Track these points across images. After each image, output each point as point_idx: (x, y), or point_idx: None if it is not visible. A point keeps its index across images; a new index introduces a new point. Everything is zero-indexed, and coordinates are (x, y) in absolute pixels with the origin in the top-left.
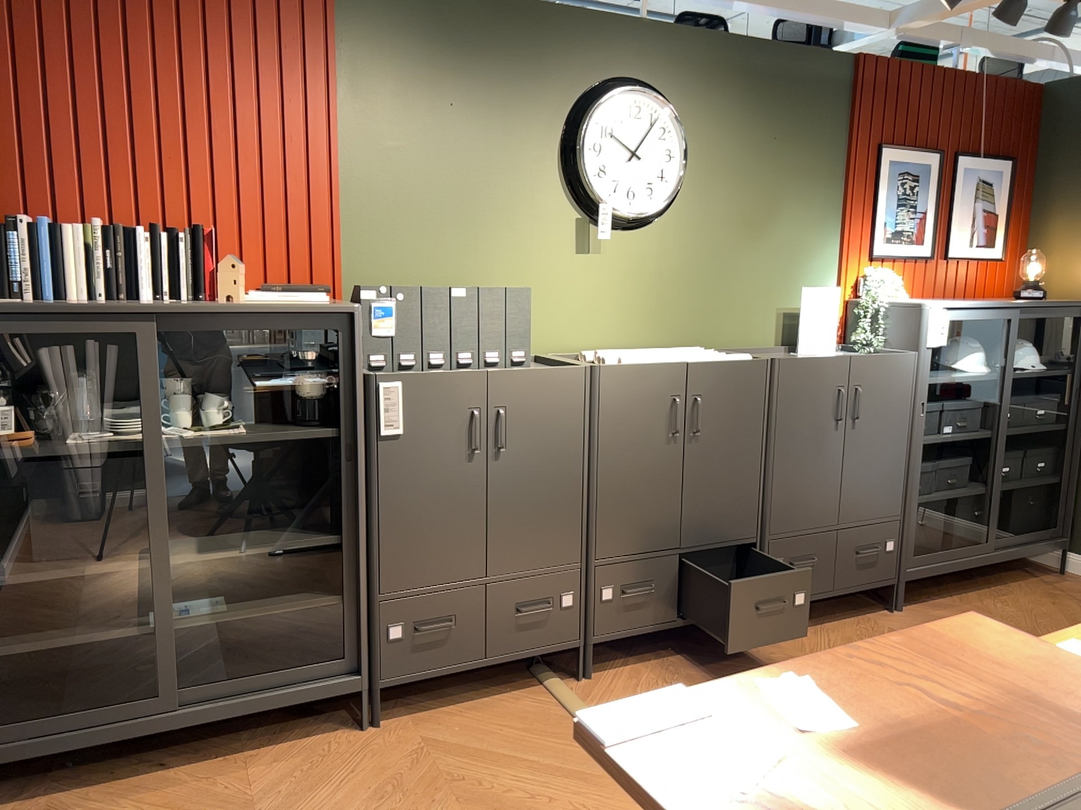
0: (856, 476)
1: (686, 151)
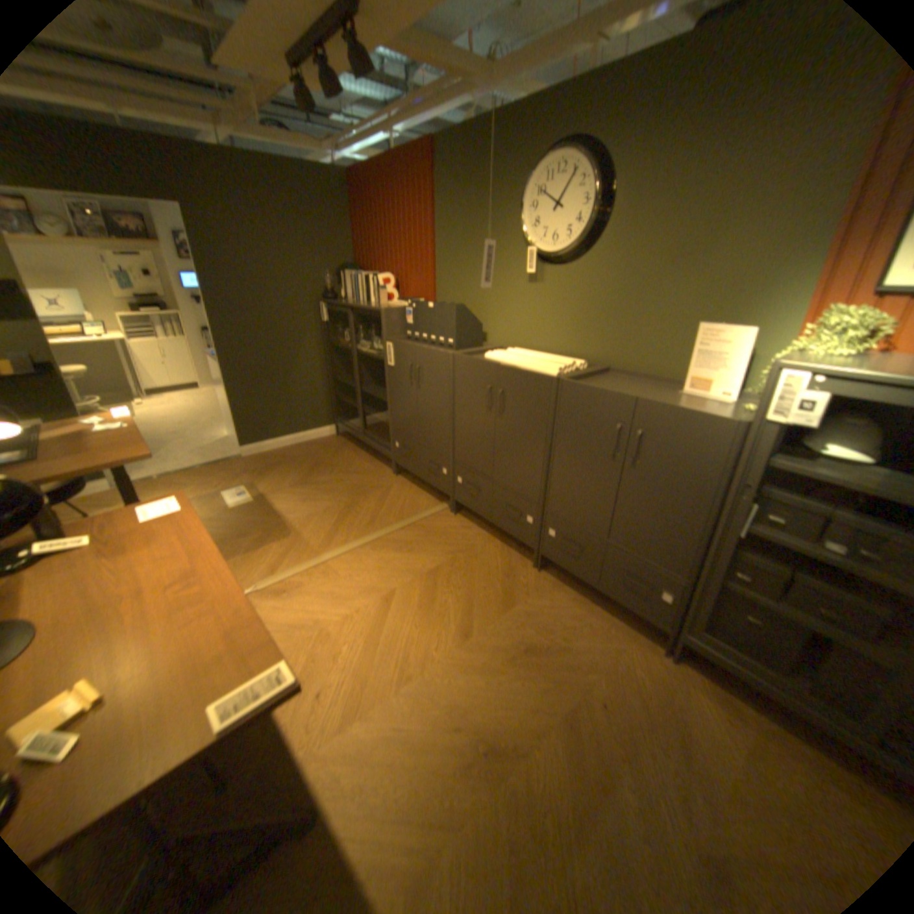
0: (632, 511)
1: (605, 188)
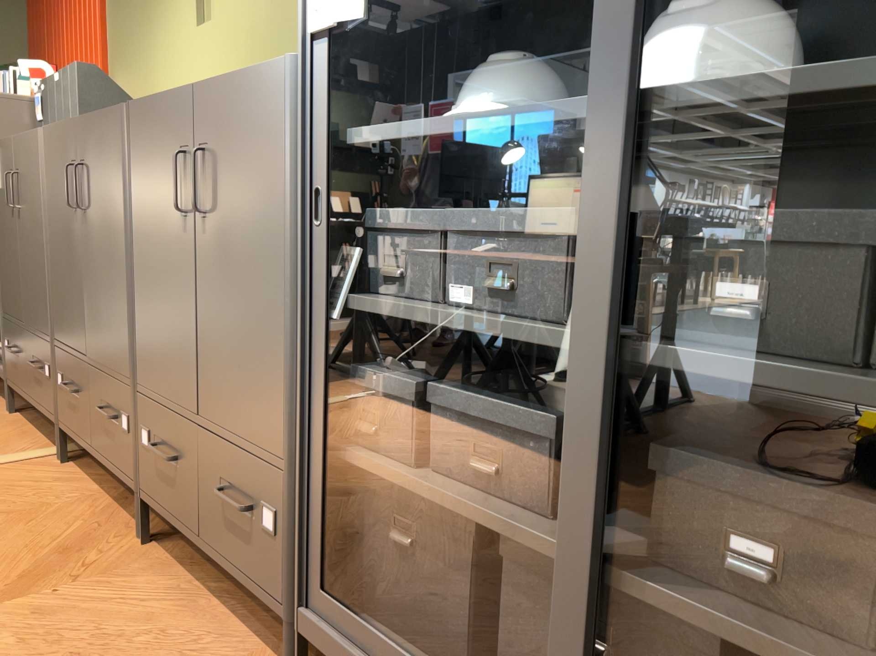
0: (213, 332)
1: None
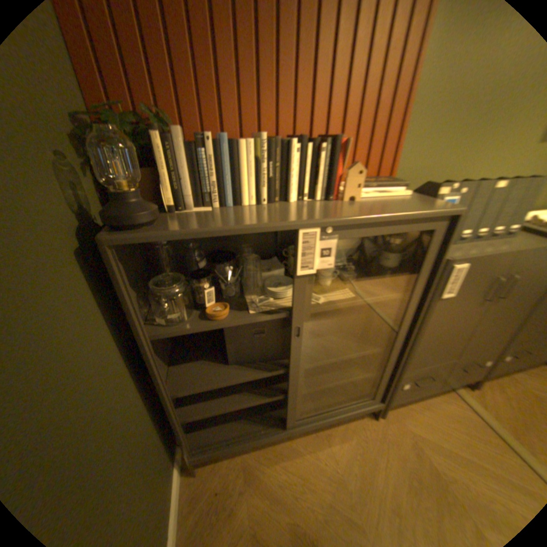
0: None
1: None
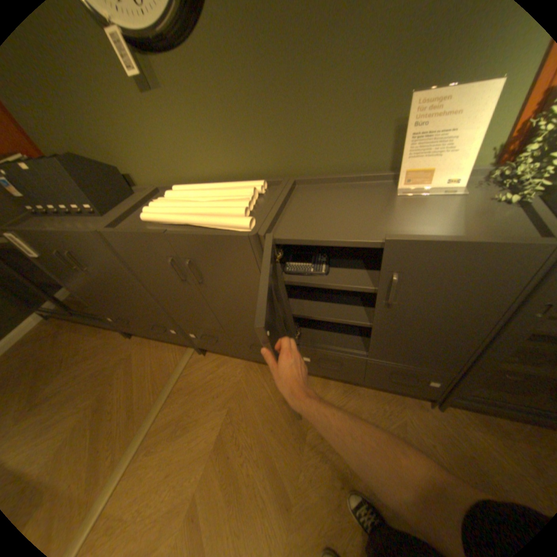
0: (390, 340)
1: None
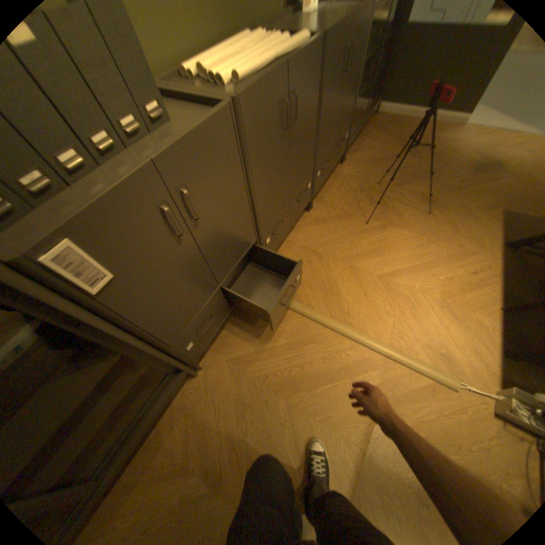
0: (343, 106)
1: None
